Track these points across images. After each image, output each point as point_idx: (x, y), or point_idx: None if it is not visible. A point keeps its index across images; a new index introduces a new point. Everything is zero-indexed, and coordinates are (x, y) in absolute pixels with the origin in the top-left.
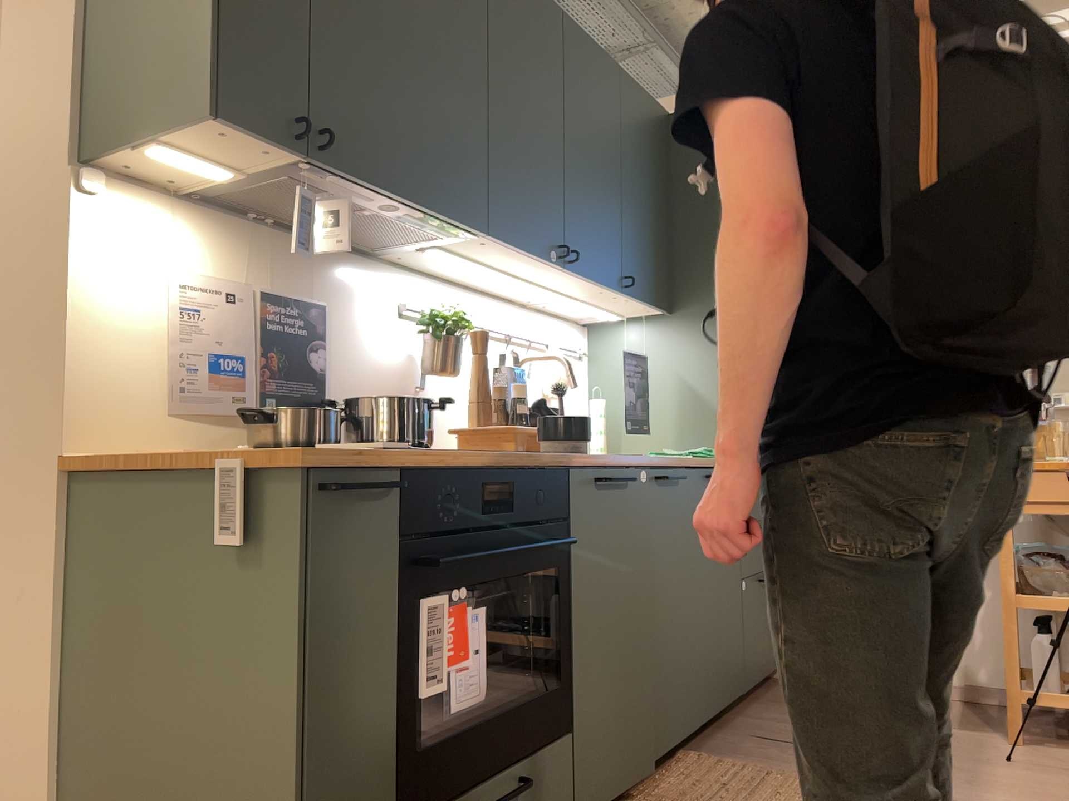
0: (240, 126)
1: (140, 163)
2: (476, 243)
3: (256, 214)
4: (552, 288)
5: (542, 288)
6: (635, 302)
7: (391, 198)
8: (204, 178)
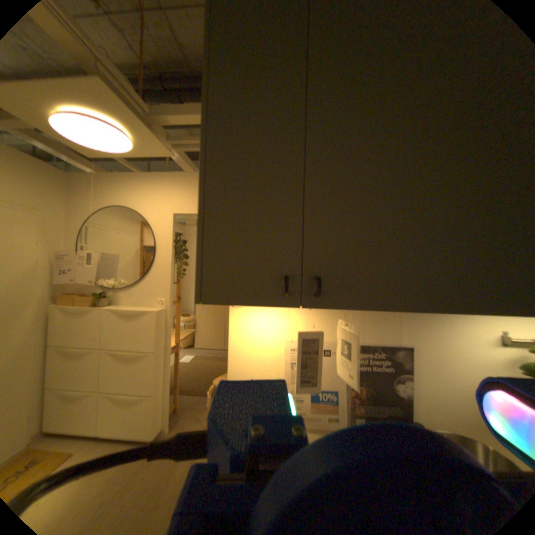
0: (227, 300)
1: None
2: None
3: None
4: None
5: None
6: None
7: (431, 311)
8: None
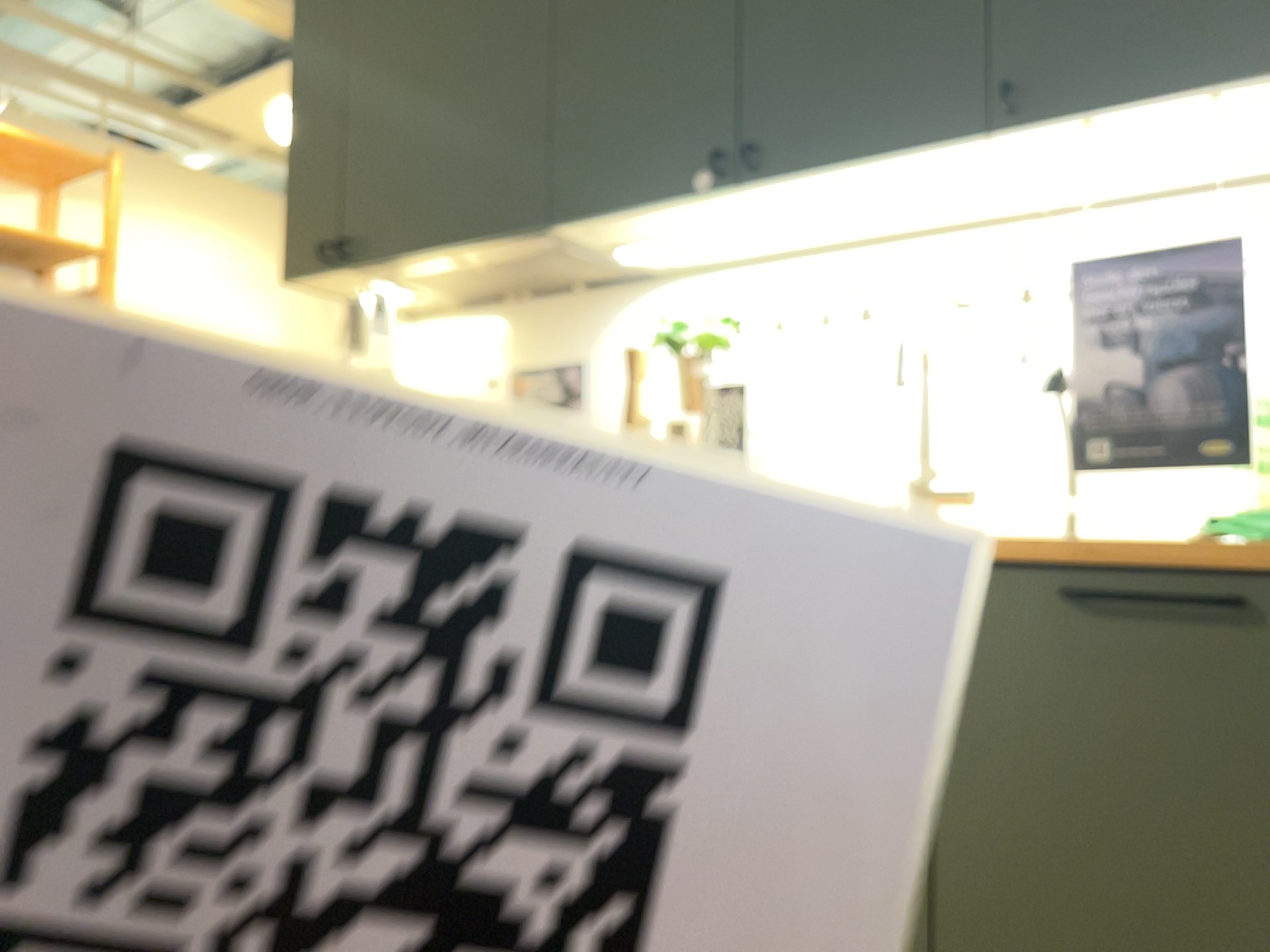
0: (304, 278)
1: (407, 304)
2: (601, 233)
3: (509, 296)
4: (902, 197)
5: (879, 206)
6: (1145, 115)
7: (432, 257)
8: (419, 298)
